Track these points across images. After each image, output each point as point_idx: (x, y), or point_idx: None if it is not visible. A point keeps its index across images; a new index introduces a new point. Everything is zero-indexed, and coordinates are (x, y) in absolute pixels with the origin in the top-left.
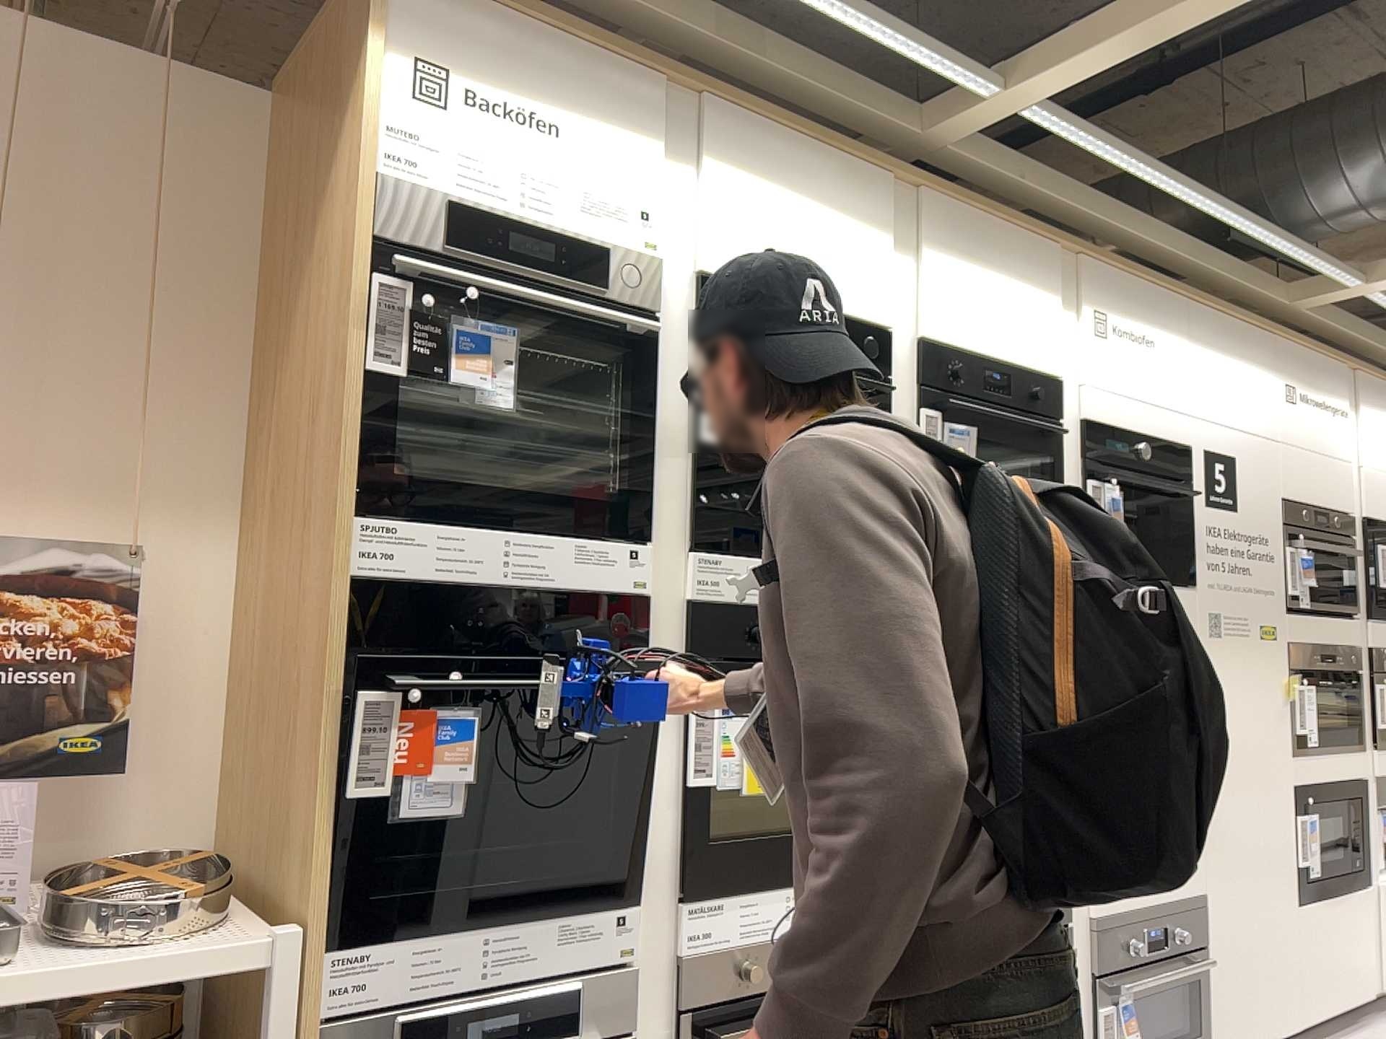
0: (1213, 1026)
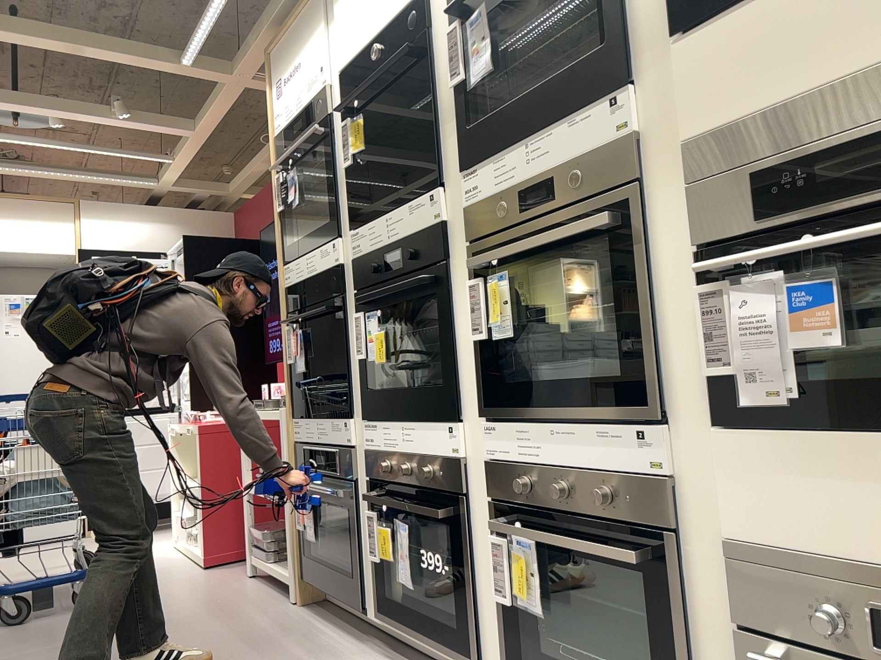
0: None
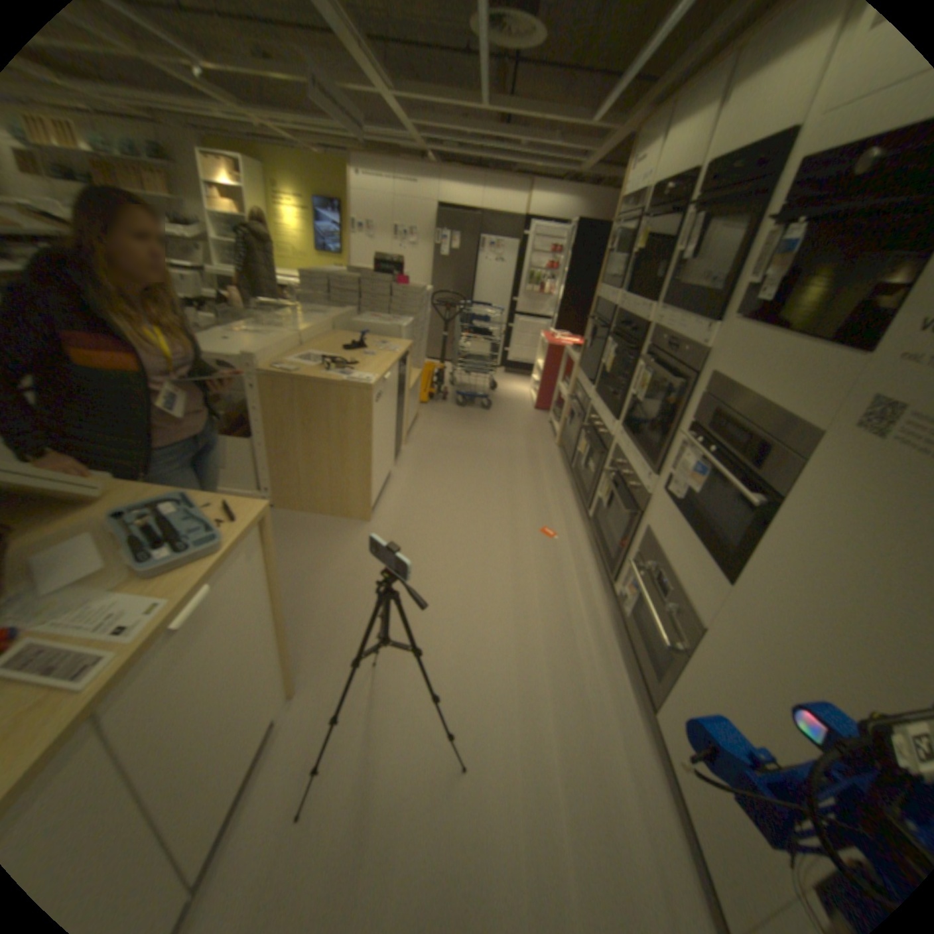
0: (668, 705)
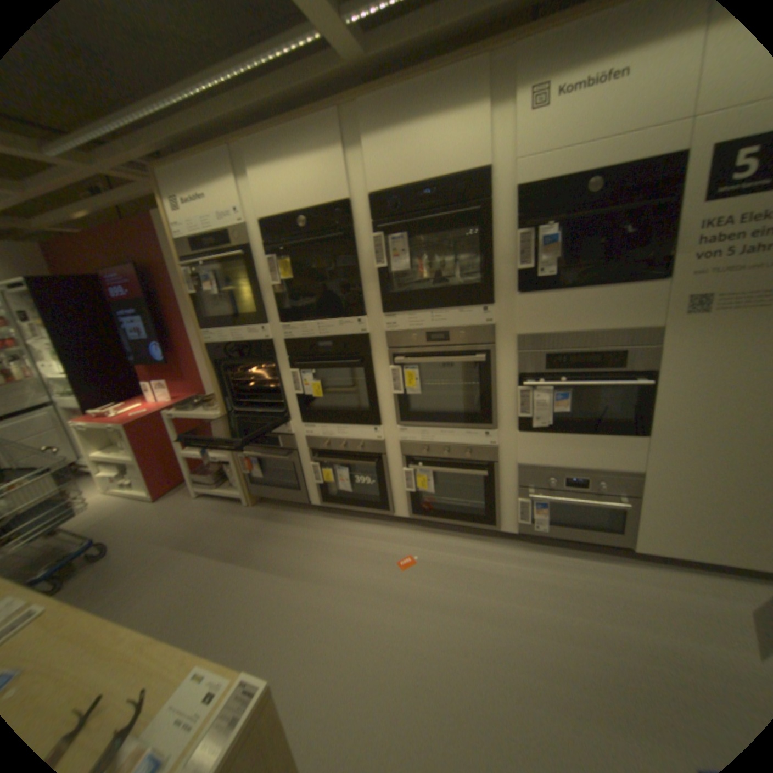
0: (640, 537)
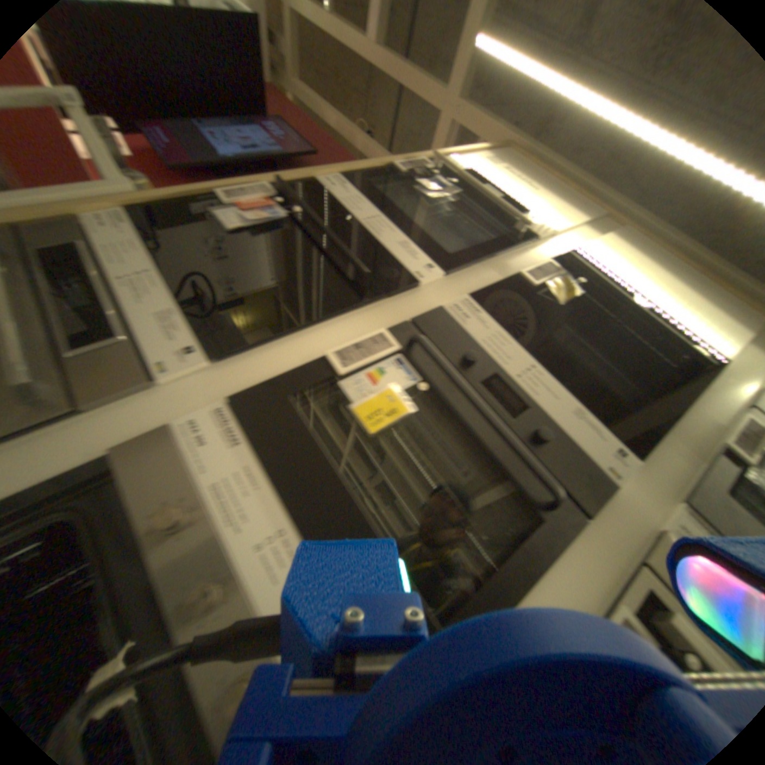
0: None
